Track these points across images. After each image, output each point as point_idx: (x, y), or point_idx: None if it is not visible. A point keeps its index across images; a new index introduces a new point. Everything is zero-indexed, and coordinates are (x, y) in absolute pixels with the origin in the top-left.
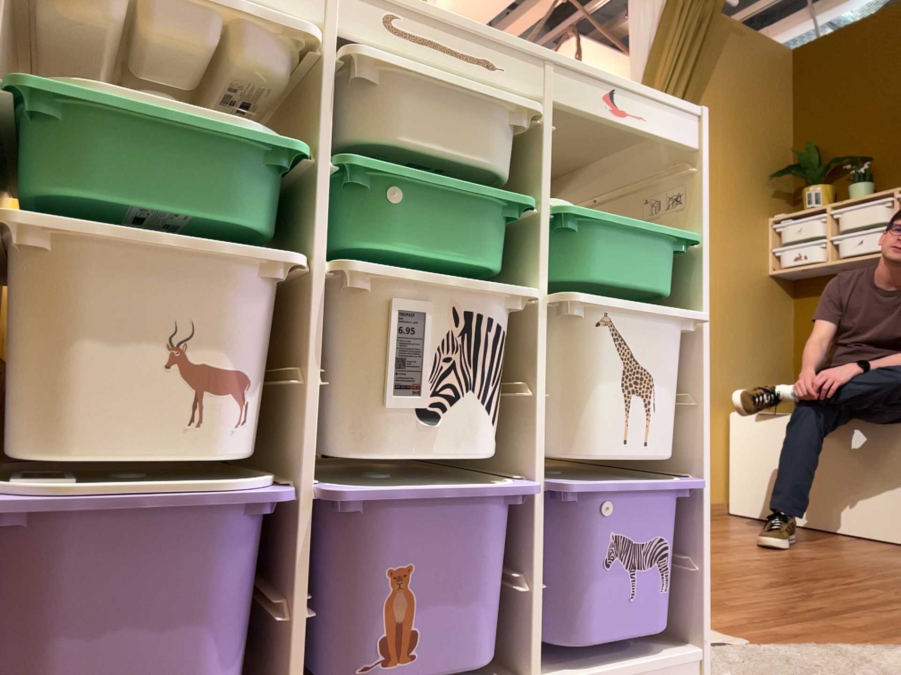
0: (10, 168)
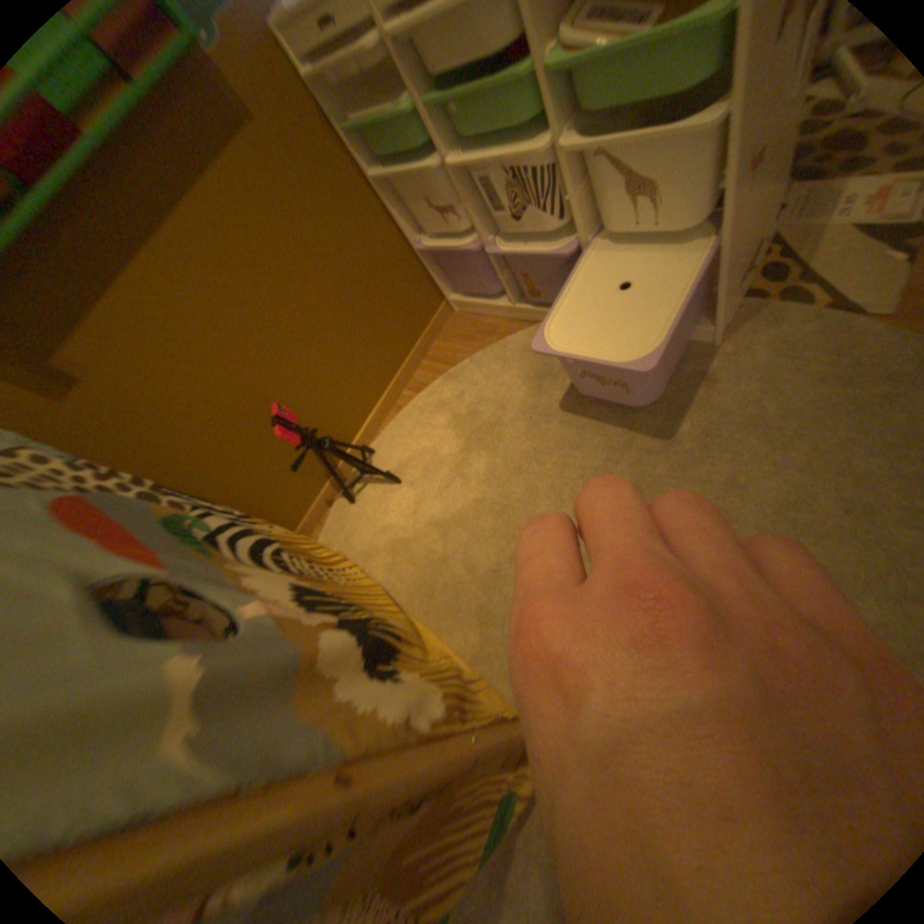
0: (363, 141)
